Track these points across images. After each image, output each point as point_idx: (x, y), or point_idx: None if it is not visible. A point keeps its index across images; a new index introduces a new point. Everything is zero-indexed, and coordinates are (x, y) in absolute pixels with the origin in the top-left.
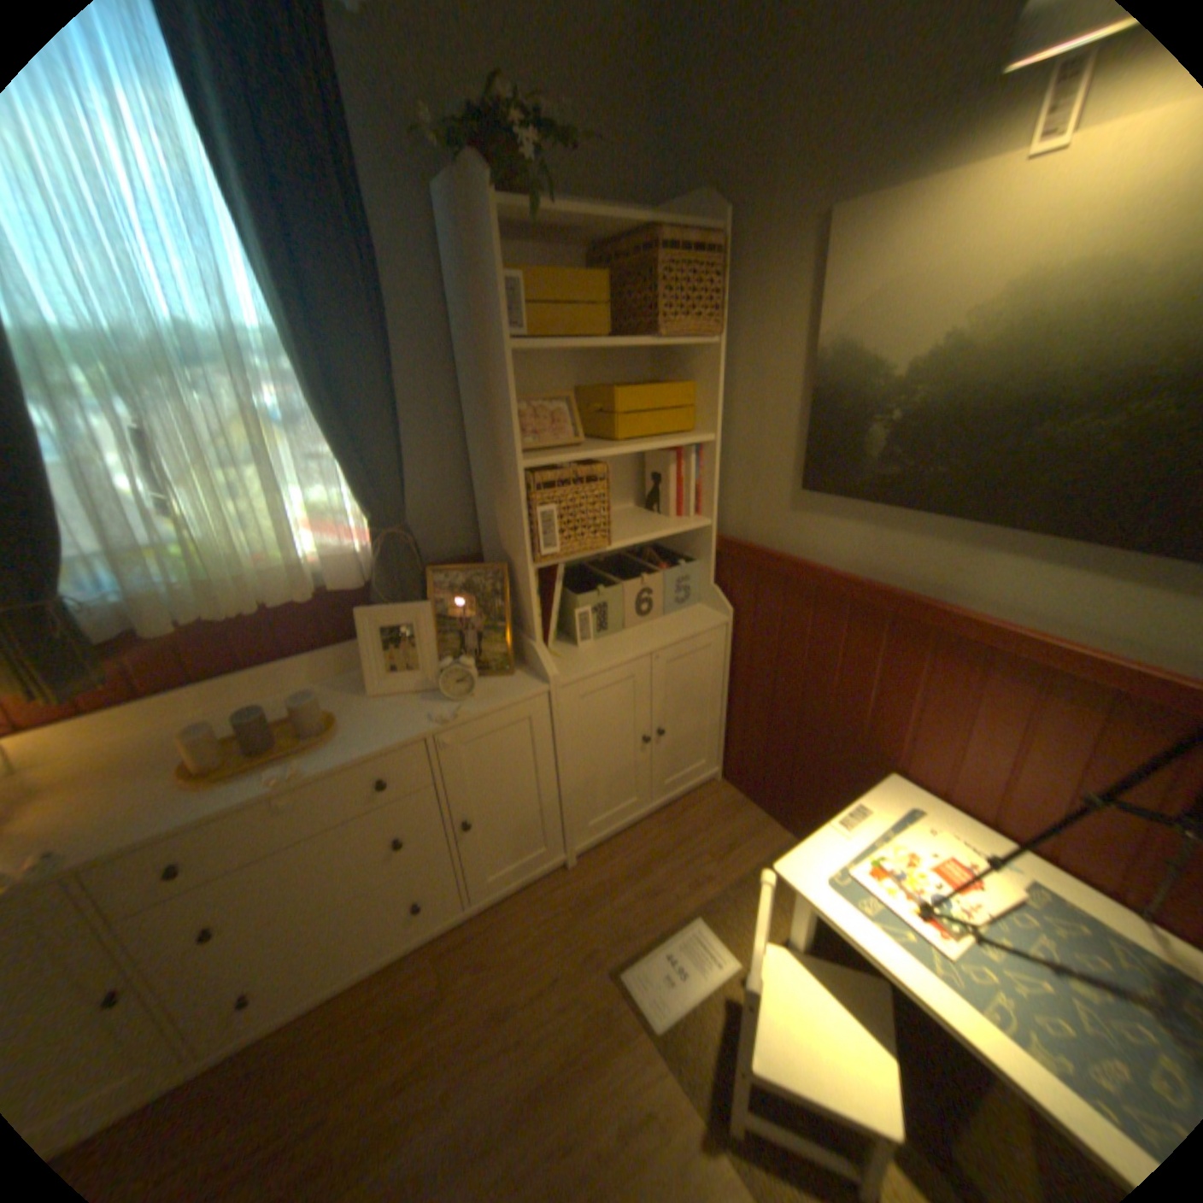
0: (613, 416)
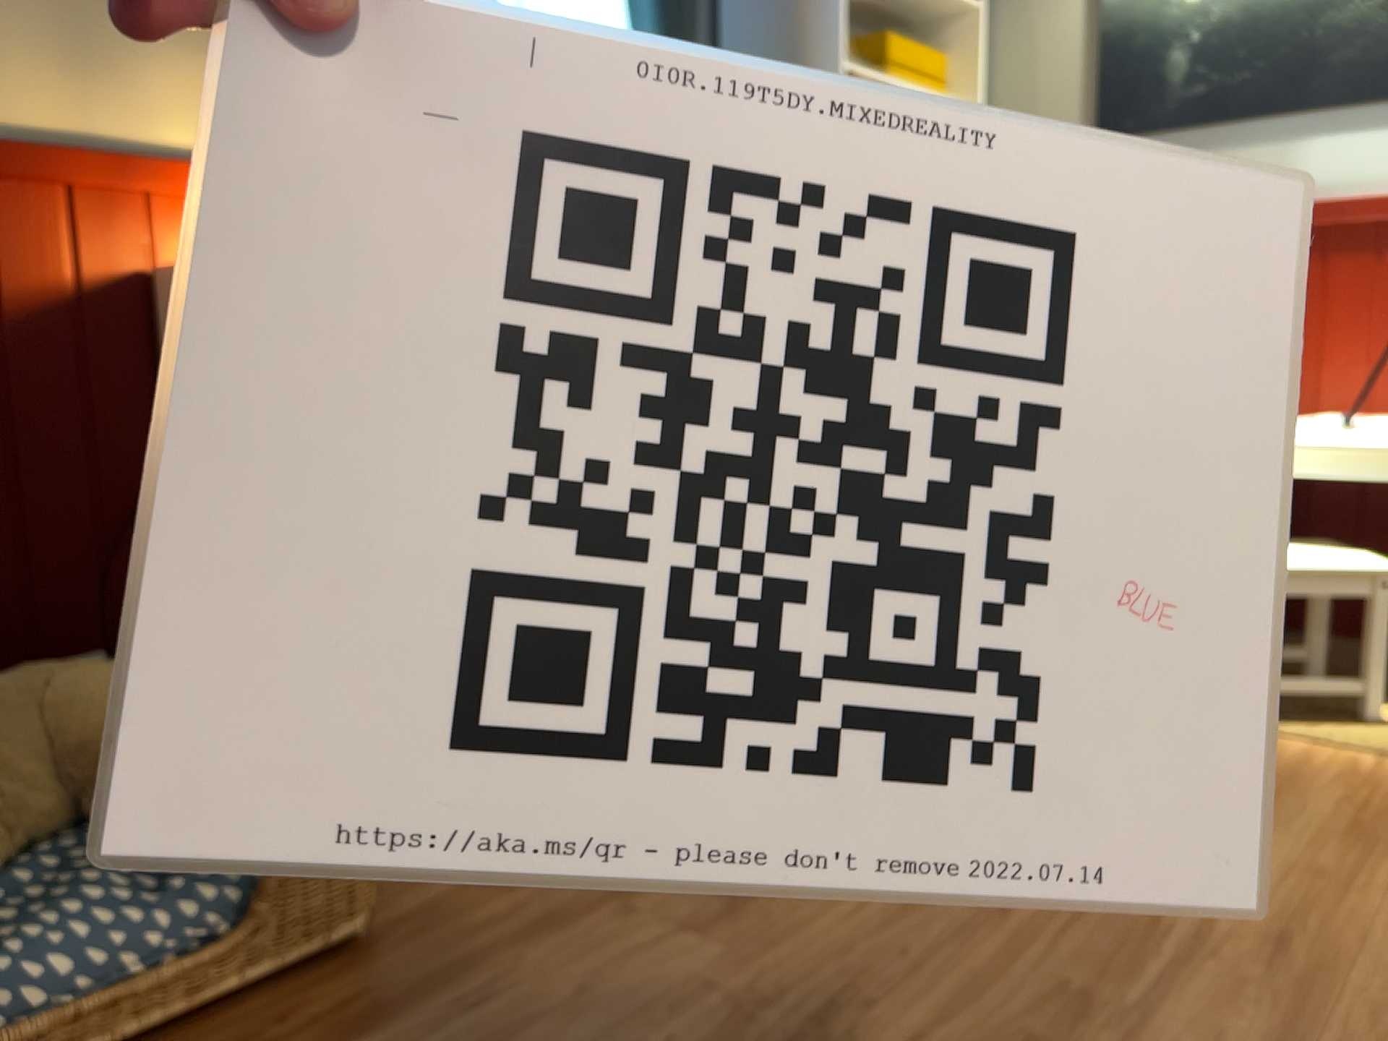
0: (884, 62)
